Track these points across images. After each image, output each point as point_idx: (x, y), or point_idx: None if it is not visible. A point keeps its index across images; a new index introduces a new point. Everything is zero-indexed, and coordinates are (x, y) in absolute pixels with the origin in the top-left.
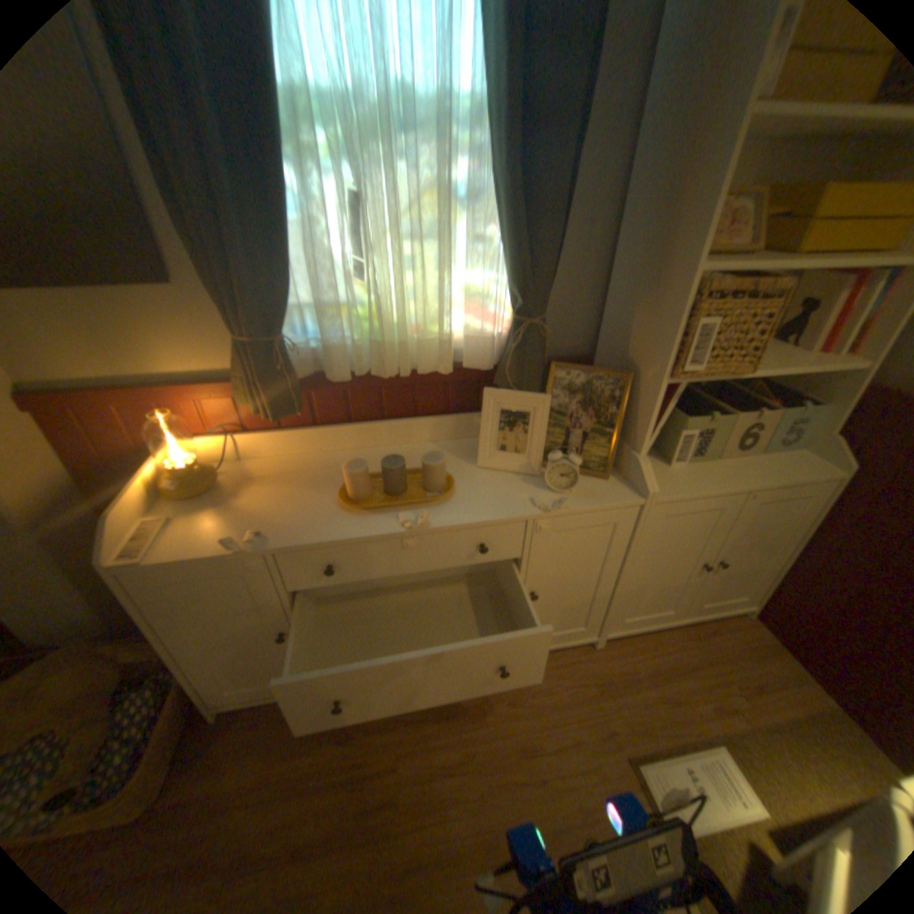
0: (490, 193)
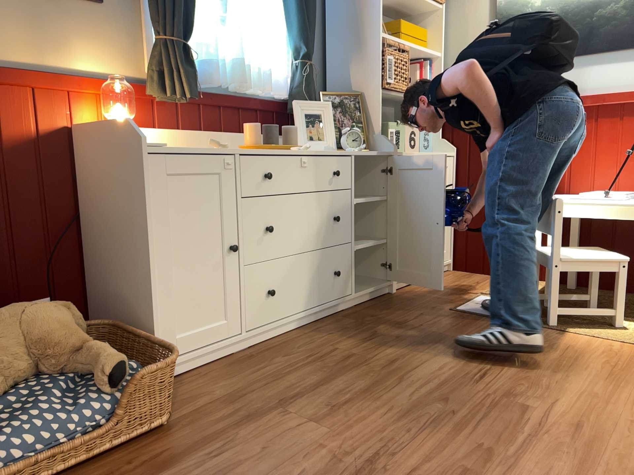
0: None
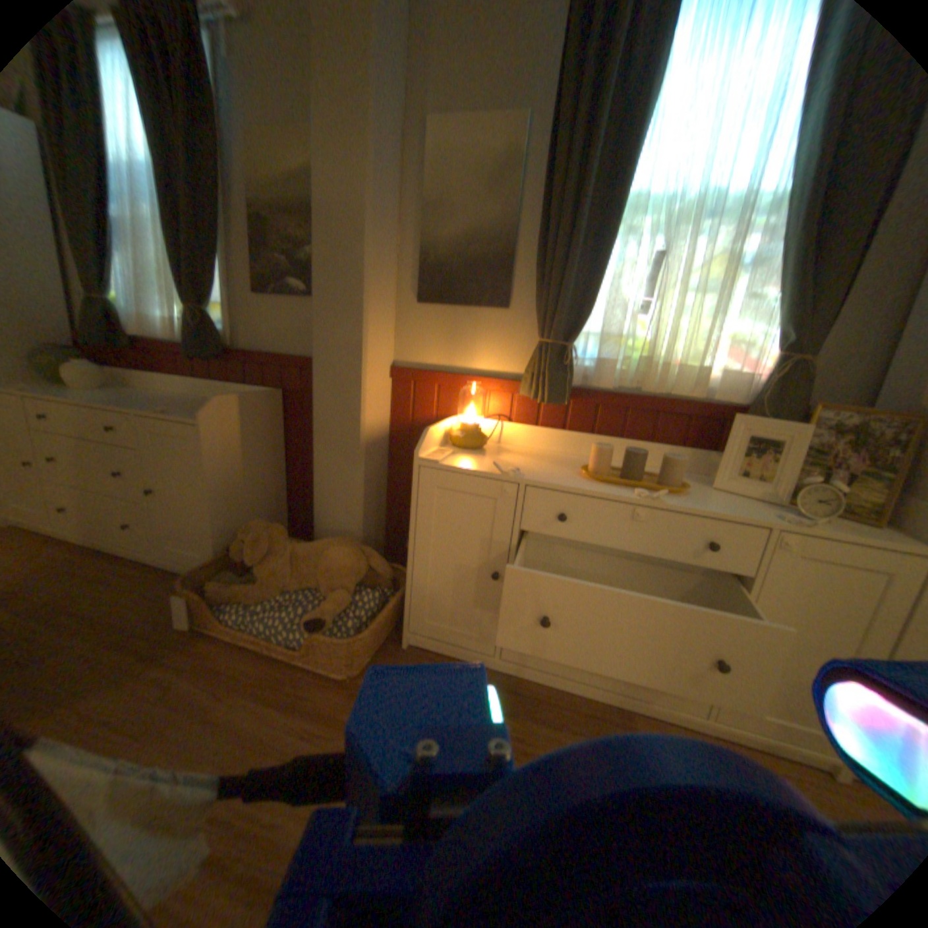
0: (777, 256)
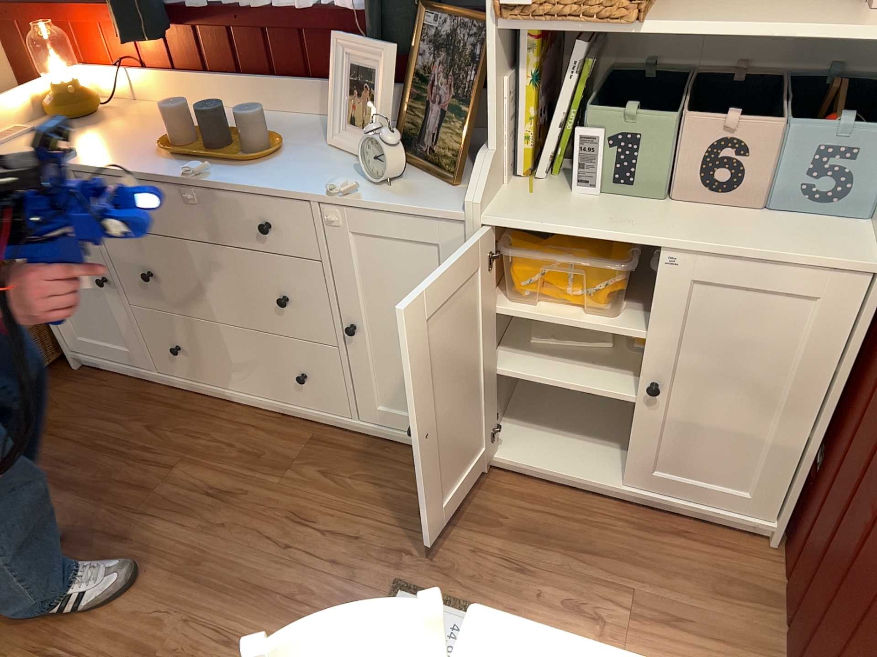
0: None
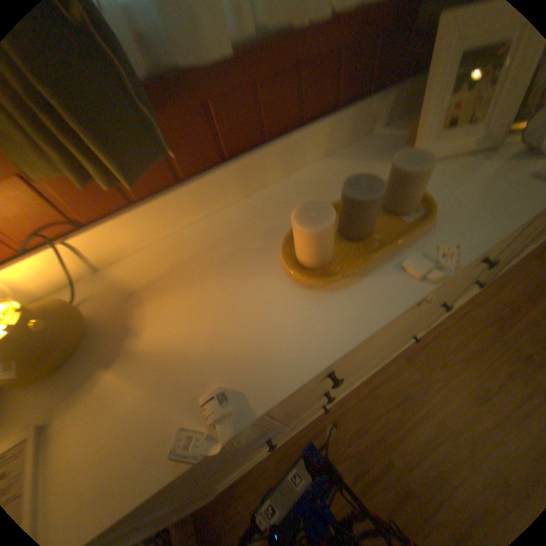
0: None
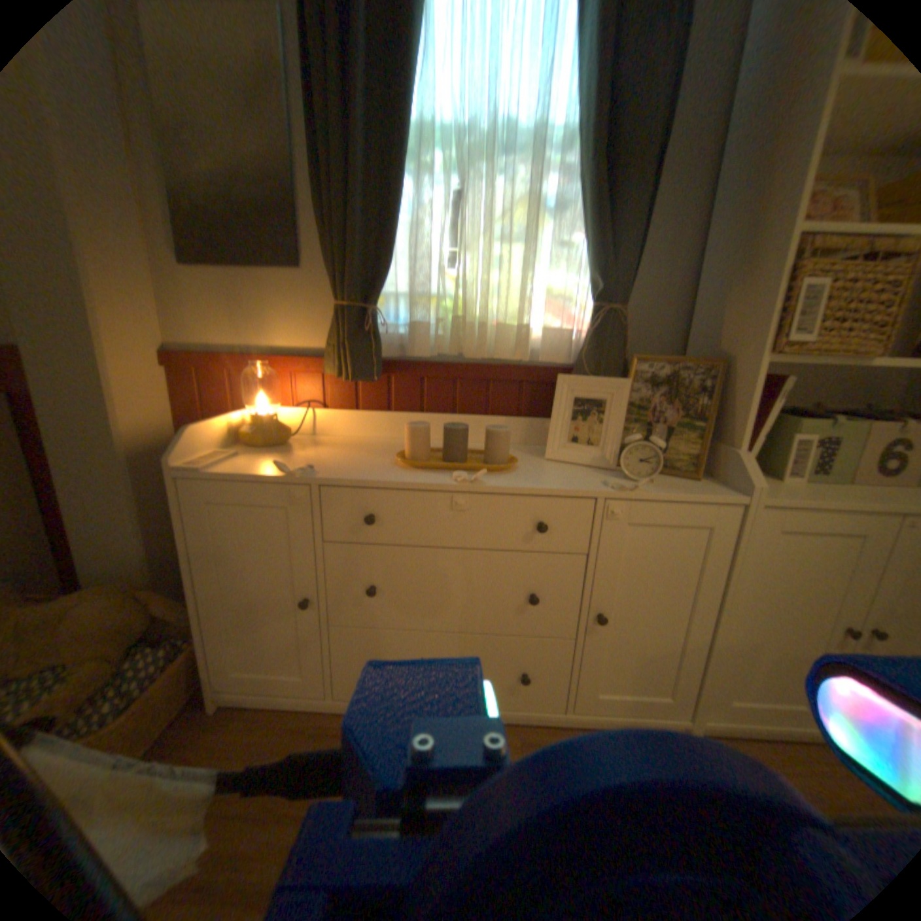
0: (577, 197)
